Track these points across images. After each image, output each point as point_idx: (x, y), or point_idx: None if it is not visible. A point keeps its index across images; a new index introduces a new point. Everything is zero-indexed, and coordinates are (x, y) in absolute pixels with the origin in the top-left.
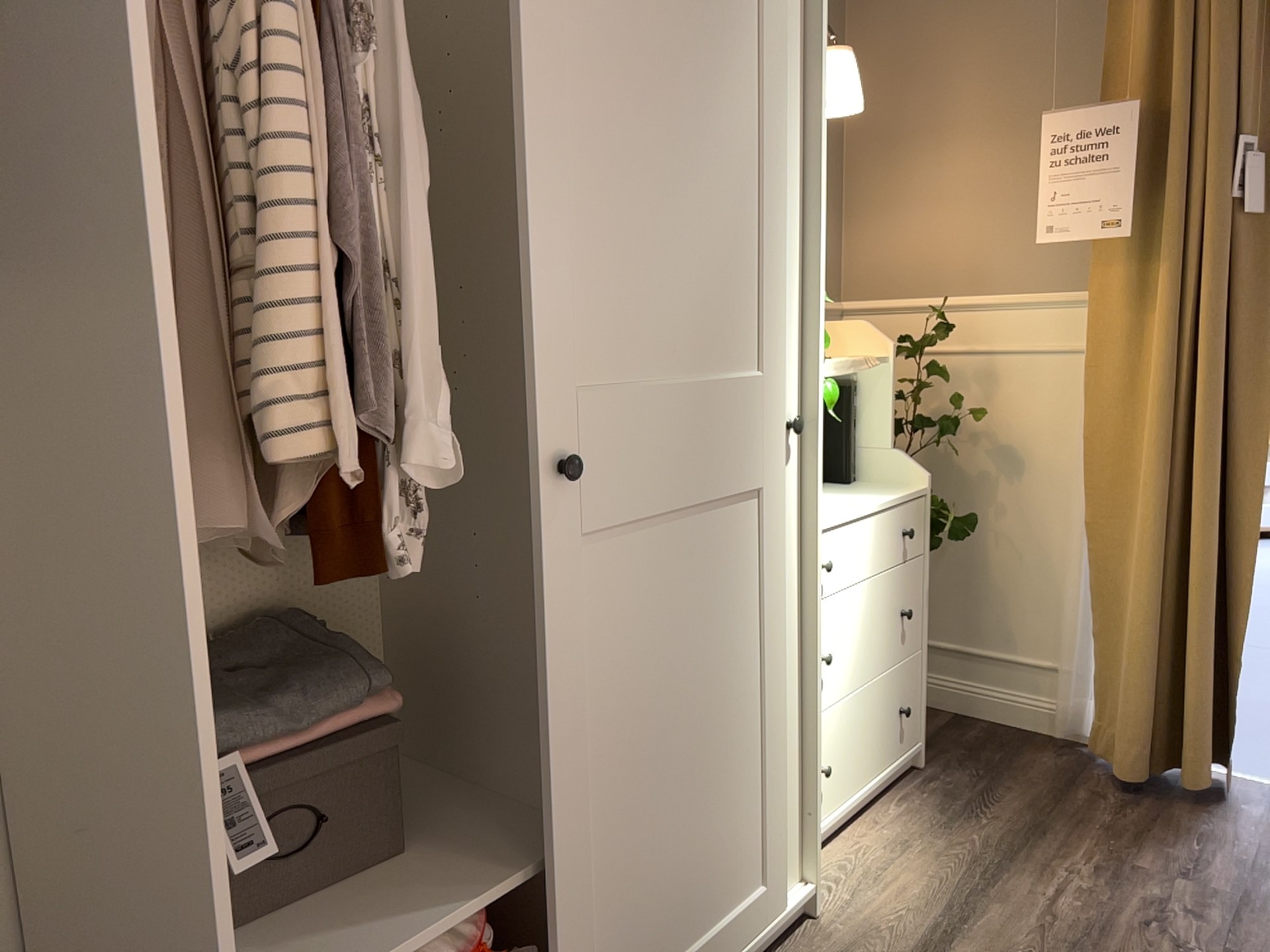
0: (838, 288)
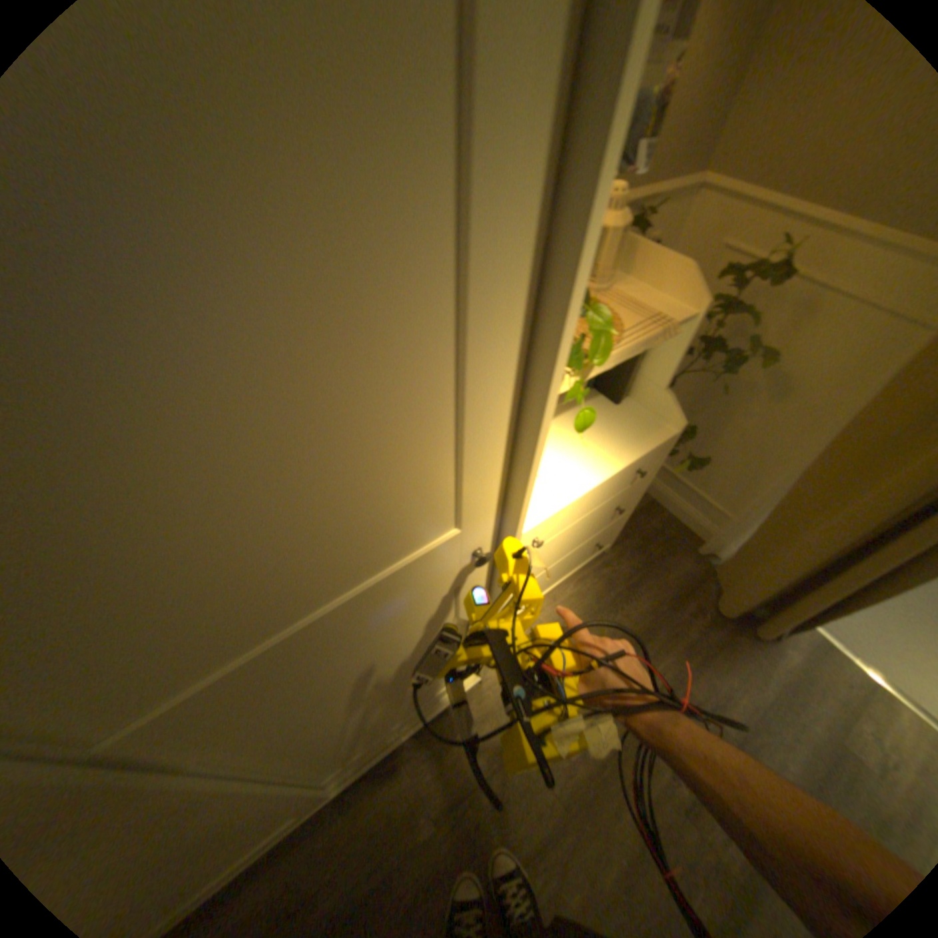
0: (705, 154)
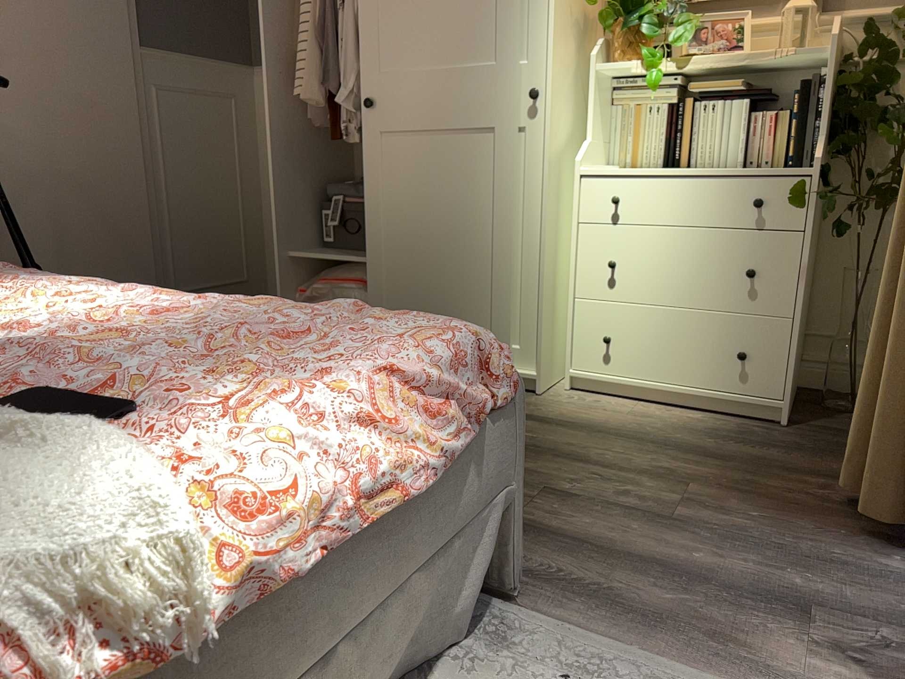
0: None
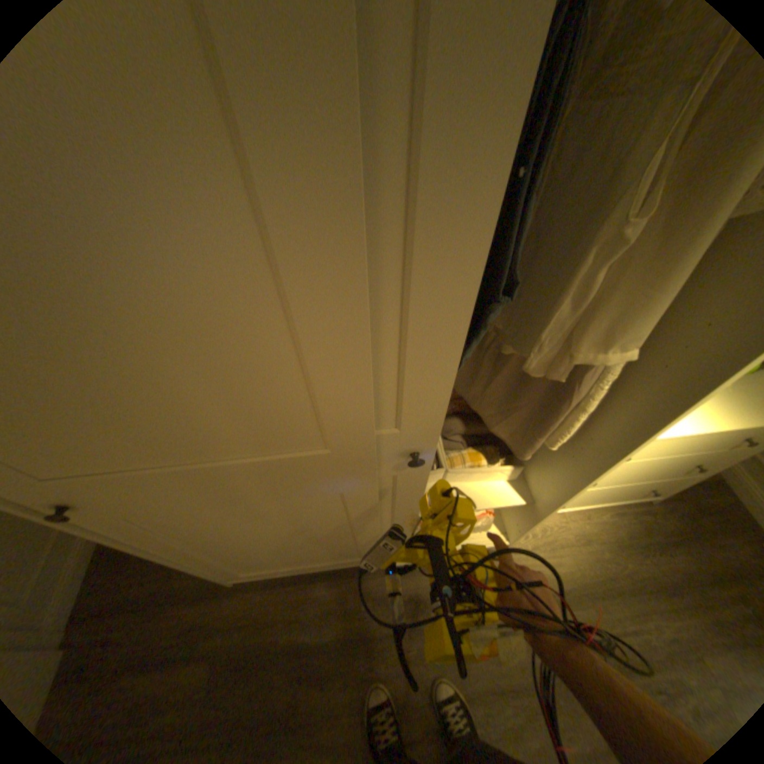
0: None
